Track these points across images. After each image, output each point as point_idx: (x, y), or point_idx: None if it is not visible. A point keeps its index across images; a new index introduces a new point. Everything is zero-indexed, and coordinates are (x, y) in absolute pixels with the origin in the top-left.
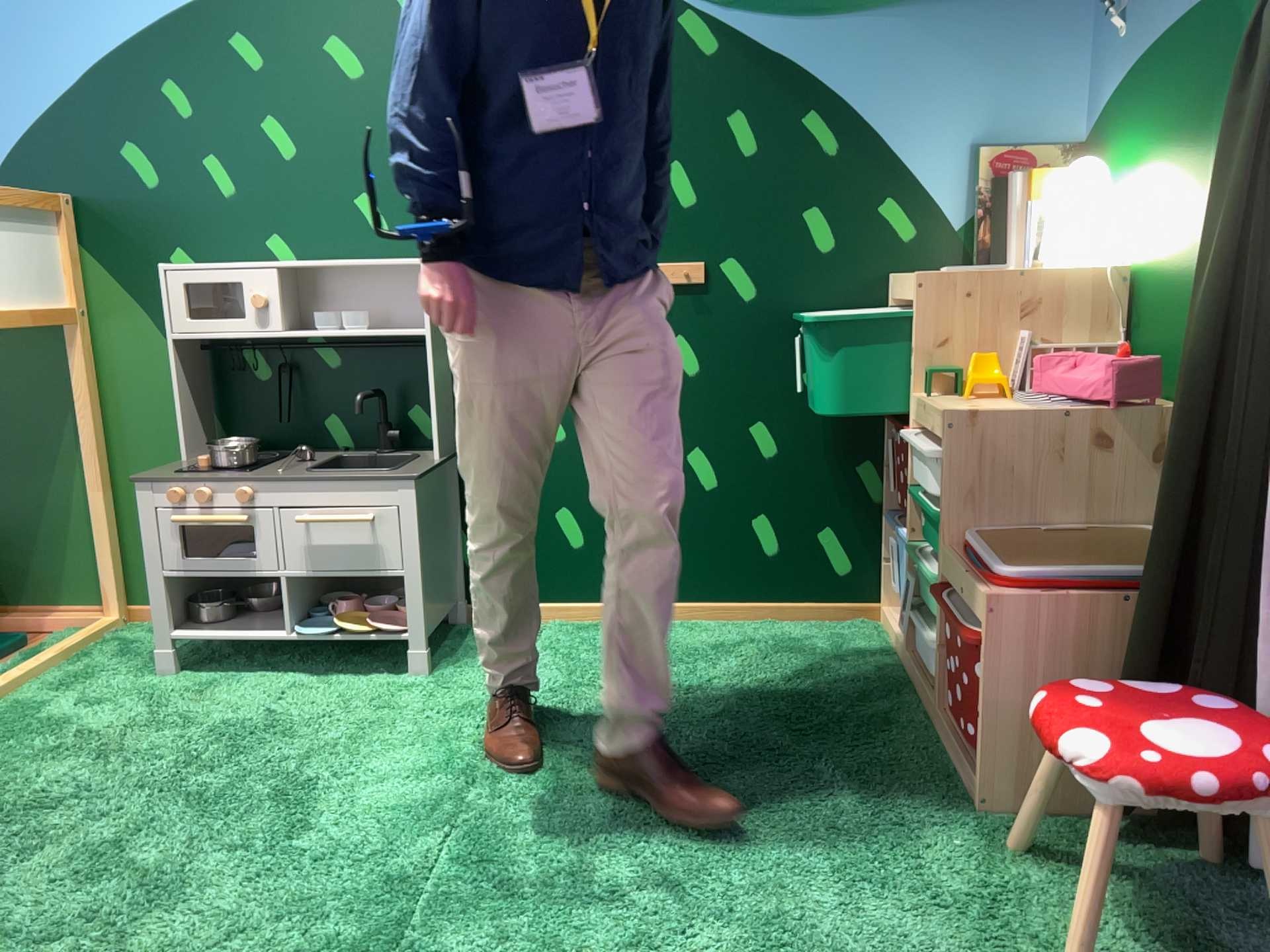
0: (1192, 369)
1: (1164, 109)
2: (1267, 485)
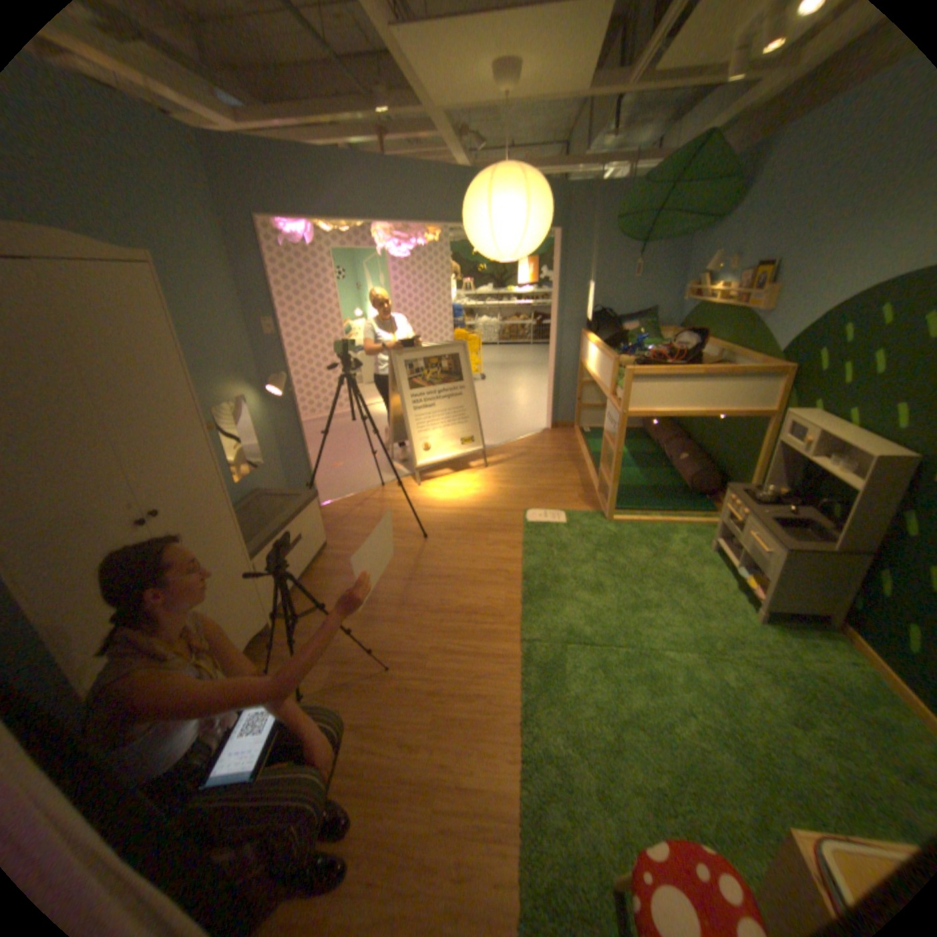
0: None
1: None
2: None
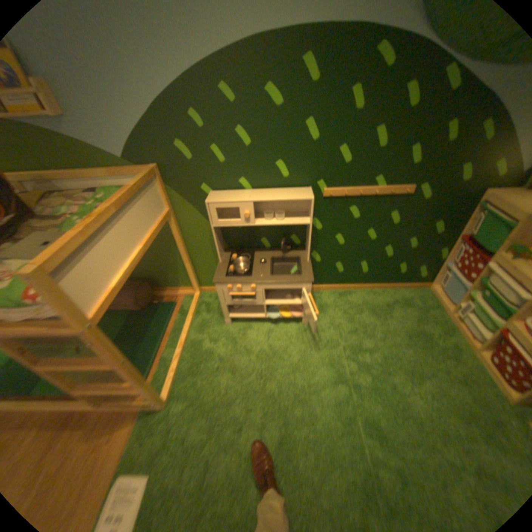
0: None
1: None
2: None
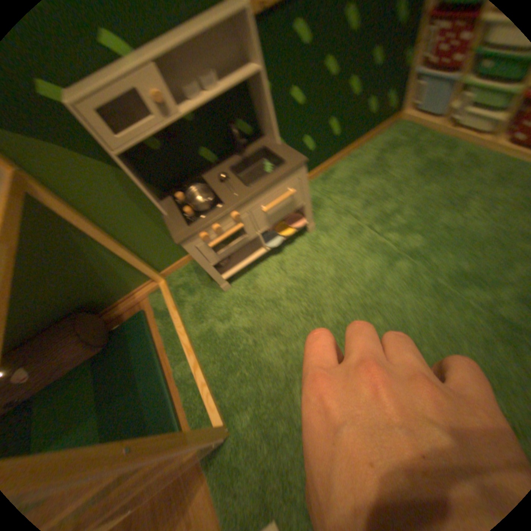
0: None
1: None
2: None
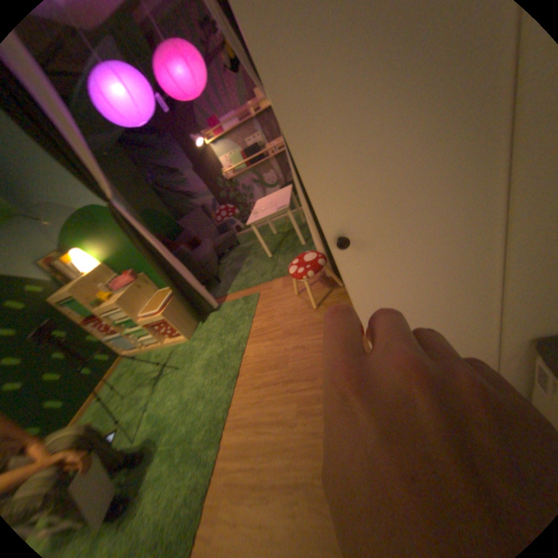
0: (150, 263)
1: (82, 233)
2: (175, 269)
